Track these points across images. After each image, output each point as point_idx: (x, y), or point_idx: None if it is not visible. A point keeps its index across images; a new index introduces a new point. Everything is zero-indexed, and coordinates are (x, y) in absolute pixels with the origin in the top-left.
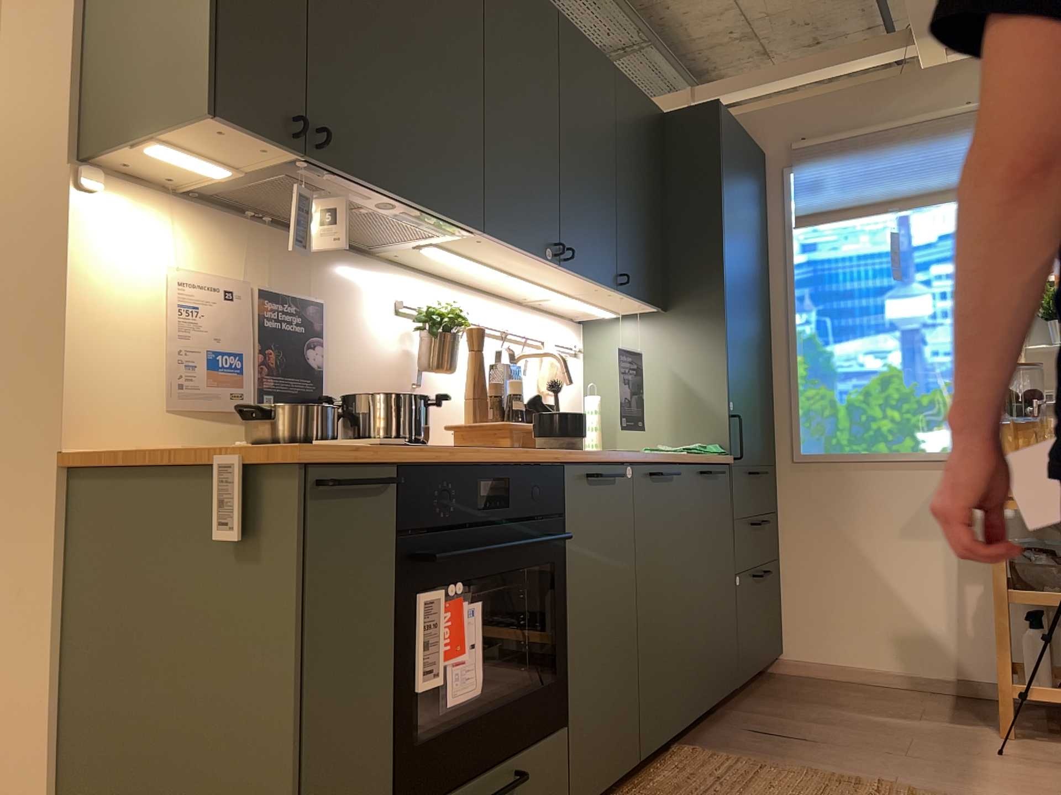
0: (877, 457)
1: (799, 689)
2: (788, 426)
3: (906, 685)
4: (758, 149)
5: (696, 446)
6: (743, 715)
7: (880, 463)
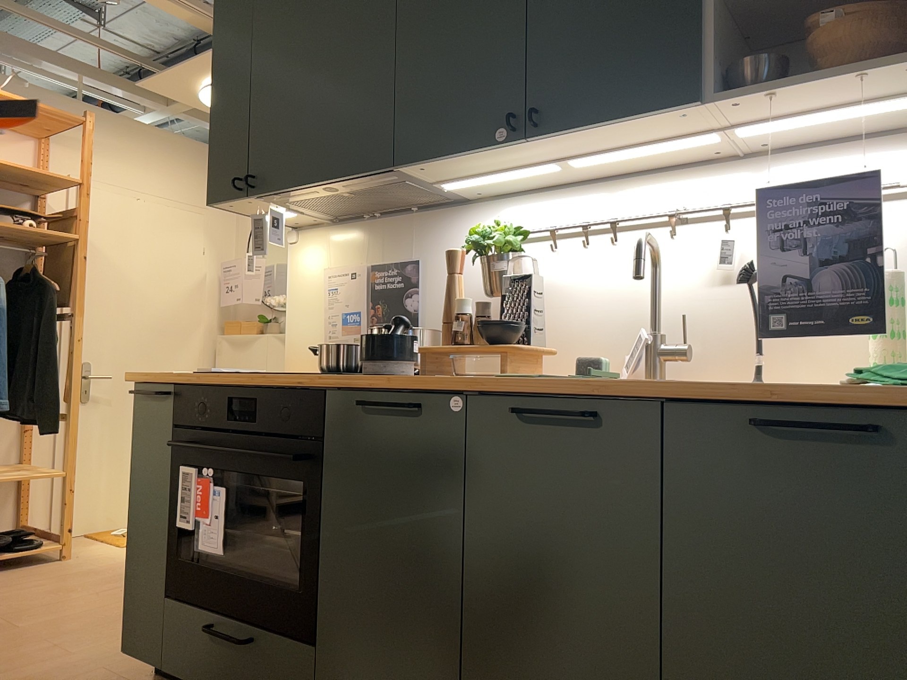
0: None
1: None
2: None
3: None
4: None
5: None
6: None
7: None
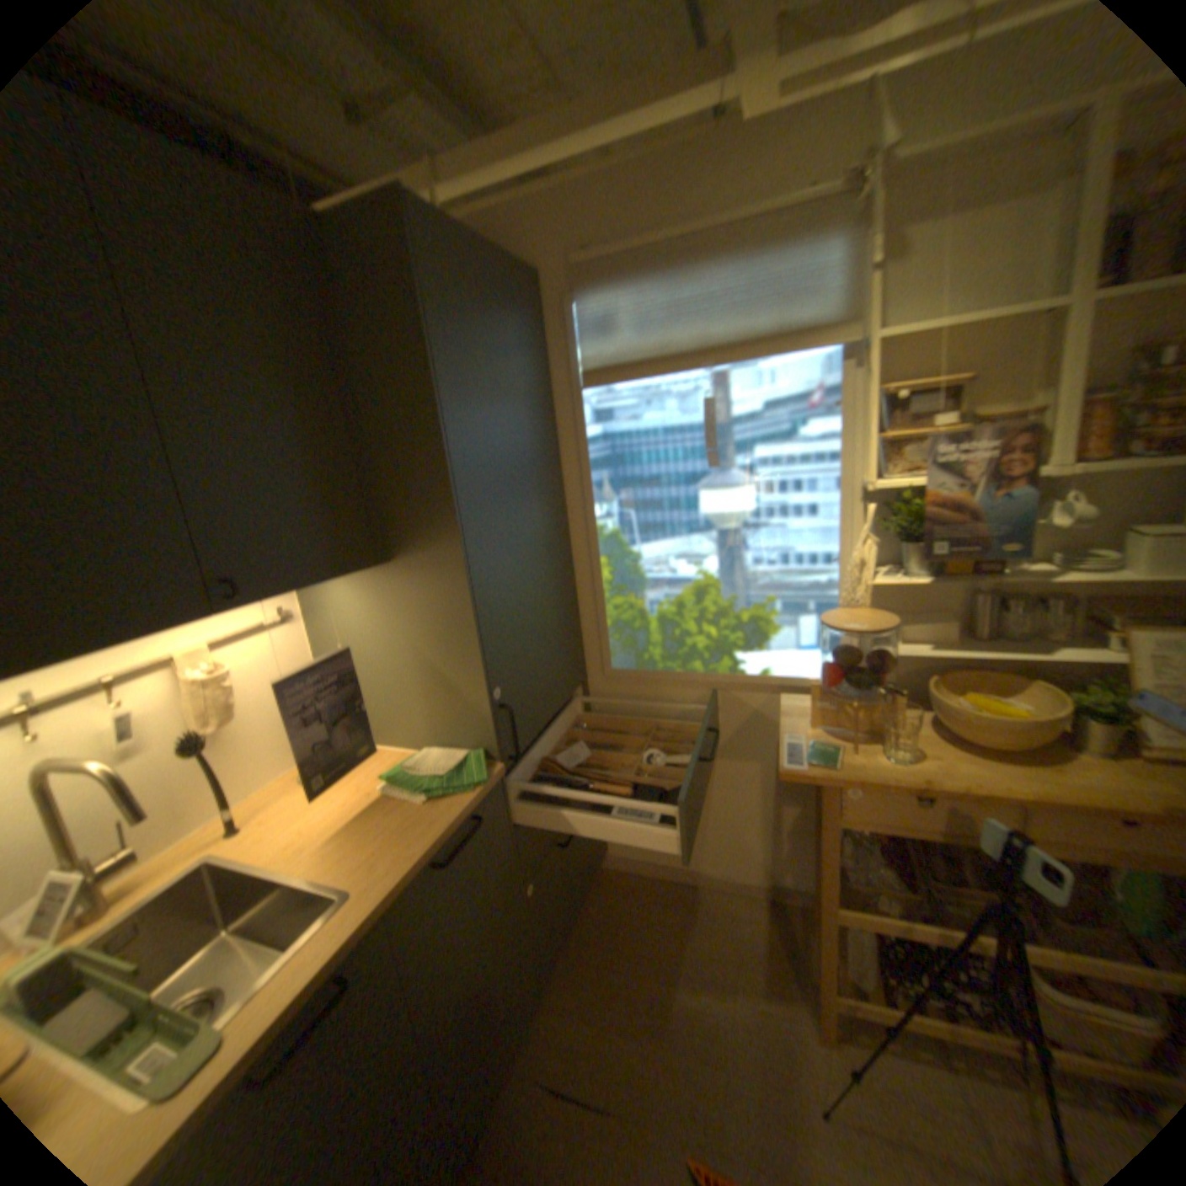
0: (693, 678)
1: (619, 917)
2: (596, 636)
3: (722, 890)
4: (531, 261)
5: (447, 769)
6: (547, 1027)
7: (696, 683)
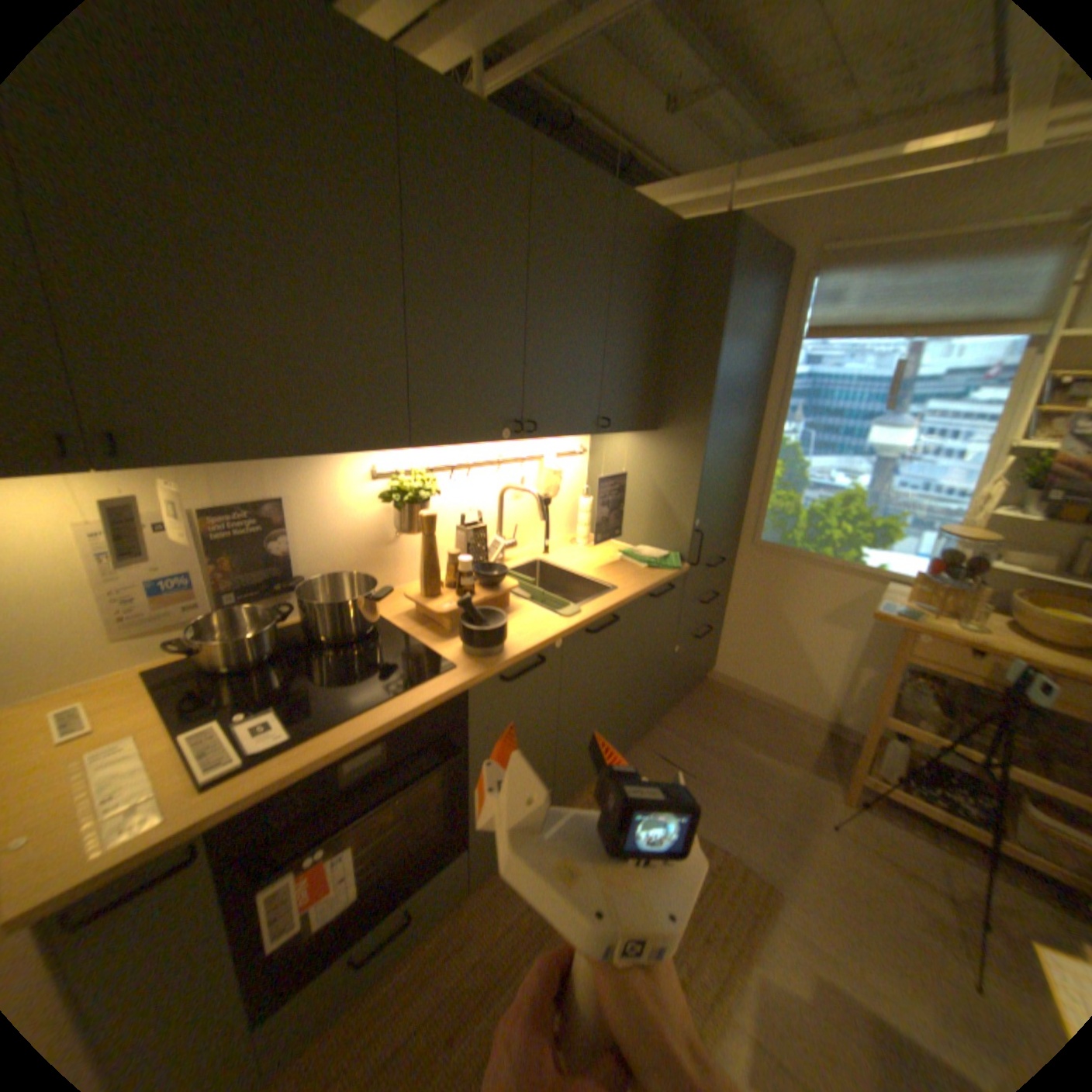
0: (822, 559)
1: (715, 704)
2: (755, 516)
3: (795, 716)
4: (791, 244)
5: (658, 557)
6: (662, 734)
7: (822, 564)
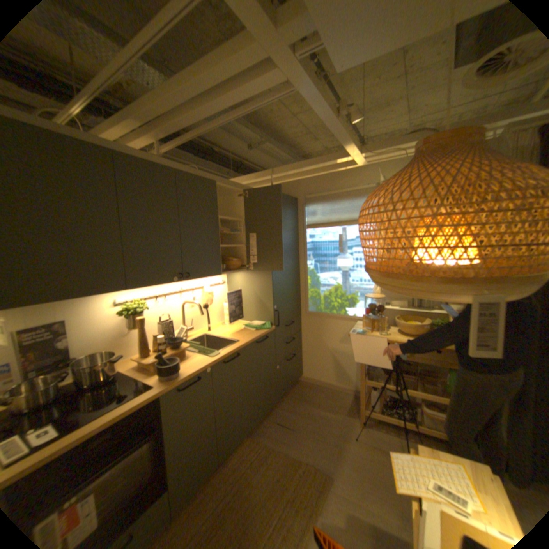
0: (333, 315)
1: (304, 393)
2: (304, 301)
3: (339, 391)
4: (295, 196)
5: (260, 324)
6: (278, 412)
7: (333, 317)
